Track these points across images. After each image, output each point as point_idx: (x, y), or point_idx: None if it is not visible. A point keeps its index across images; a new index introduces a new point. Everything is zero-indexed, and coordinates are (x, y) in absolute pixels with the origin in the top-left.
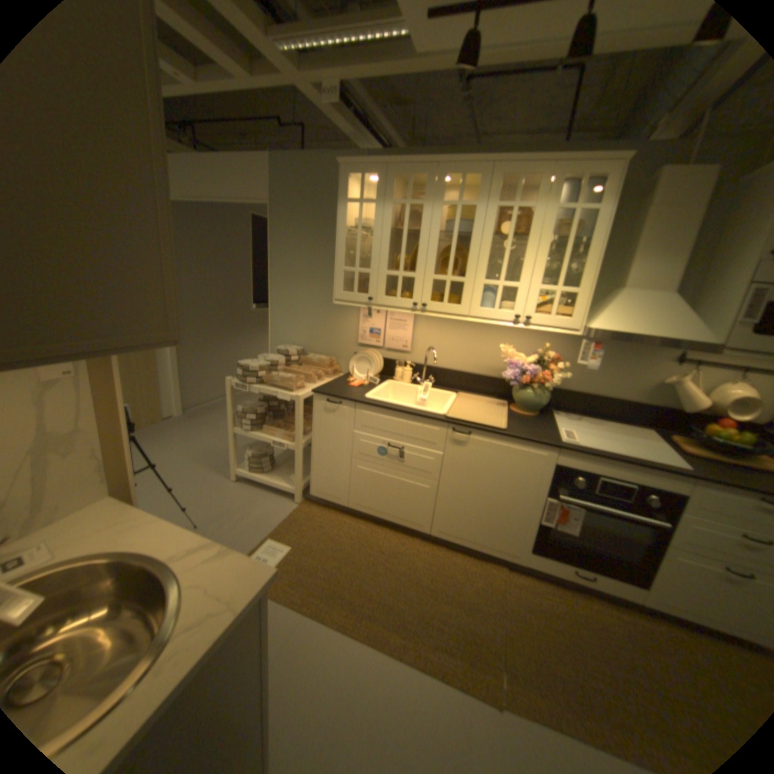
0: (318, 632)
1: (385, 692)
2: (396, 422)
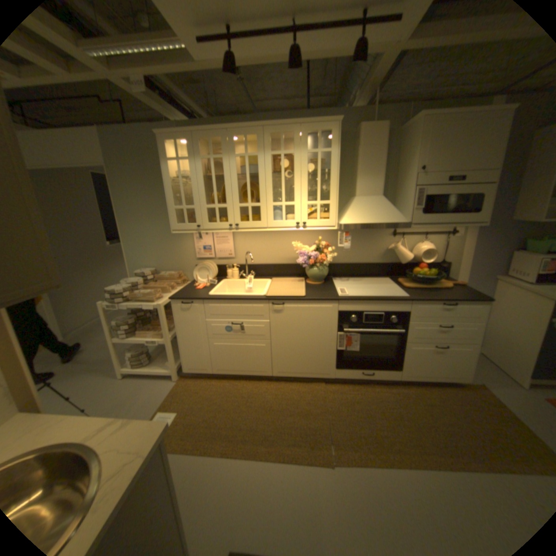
0: (208, 464)
1: (261, 485)
2: (234, 307)
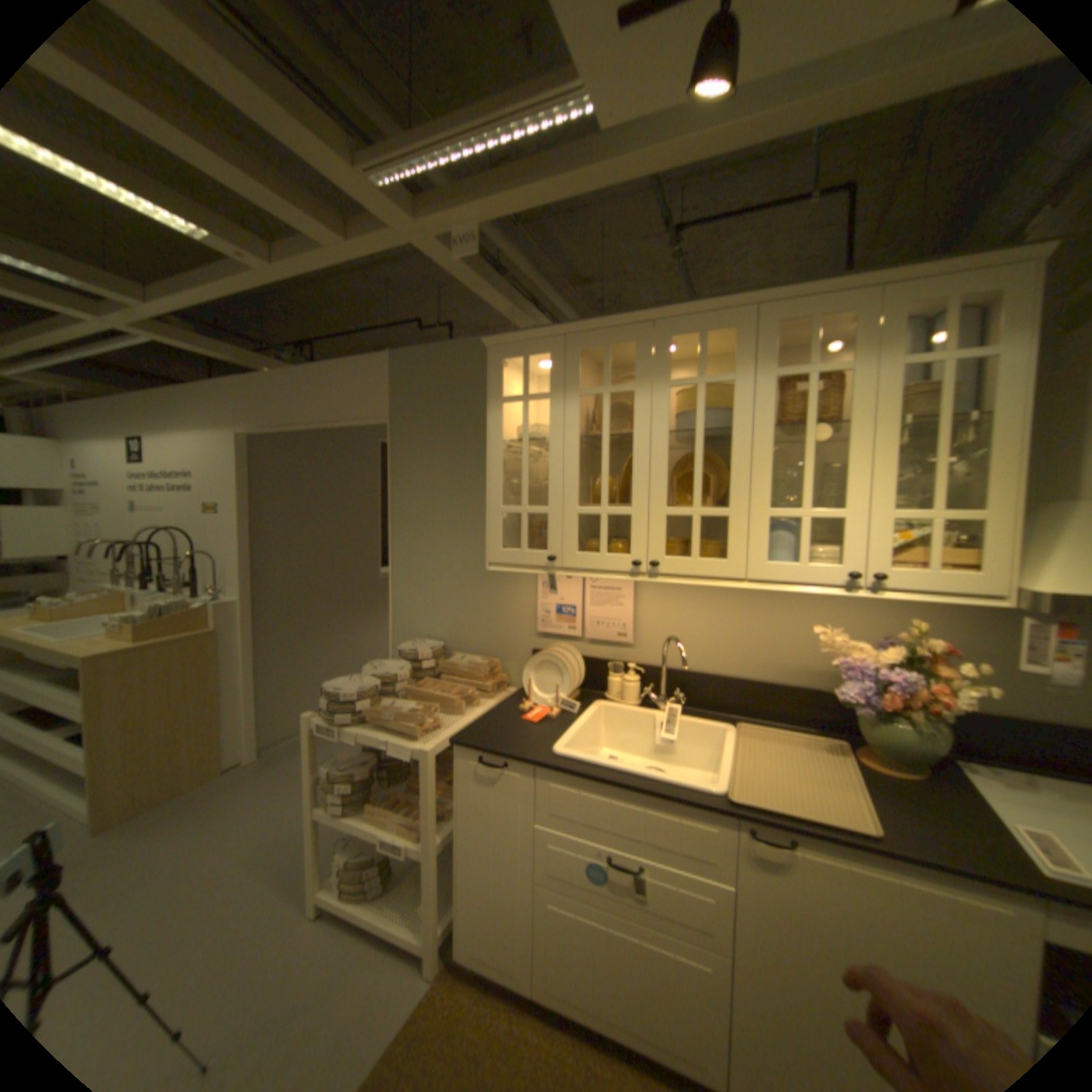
0: None
1: None
2: (621, 811)
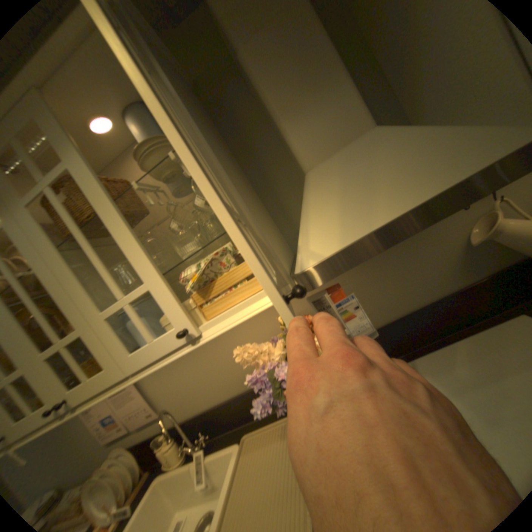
0: None
1: None
2: None
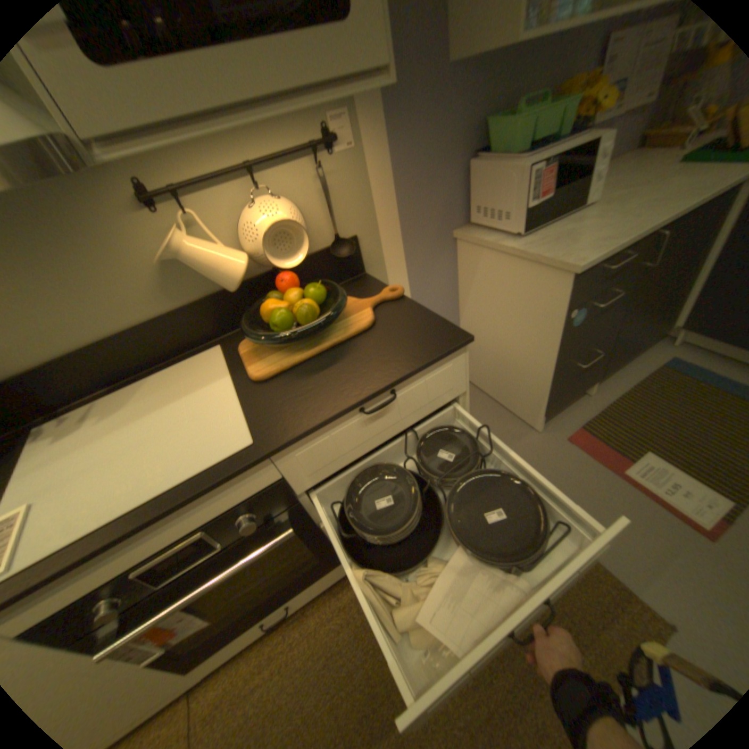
0: None
1: None
2: None
